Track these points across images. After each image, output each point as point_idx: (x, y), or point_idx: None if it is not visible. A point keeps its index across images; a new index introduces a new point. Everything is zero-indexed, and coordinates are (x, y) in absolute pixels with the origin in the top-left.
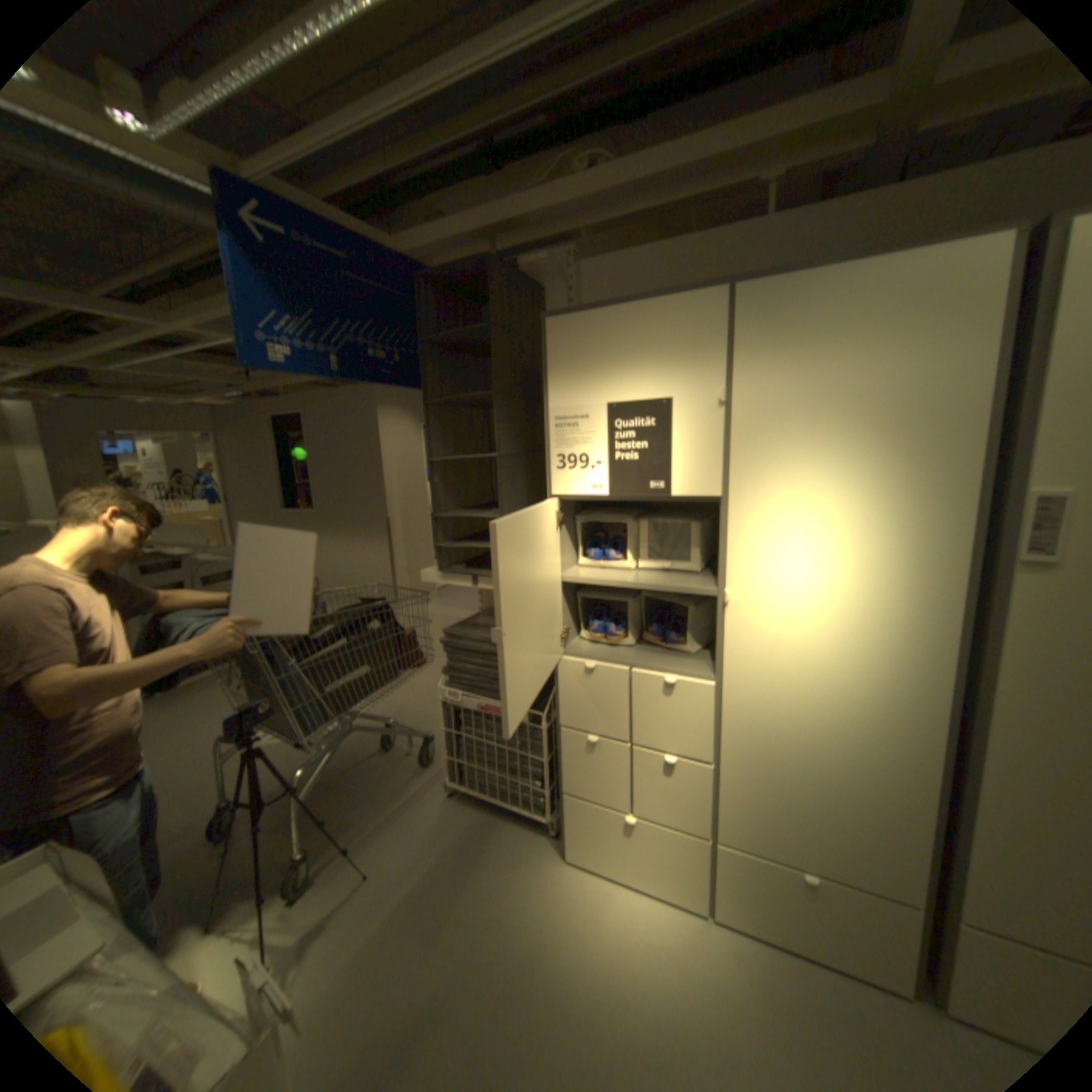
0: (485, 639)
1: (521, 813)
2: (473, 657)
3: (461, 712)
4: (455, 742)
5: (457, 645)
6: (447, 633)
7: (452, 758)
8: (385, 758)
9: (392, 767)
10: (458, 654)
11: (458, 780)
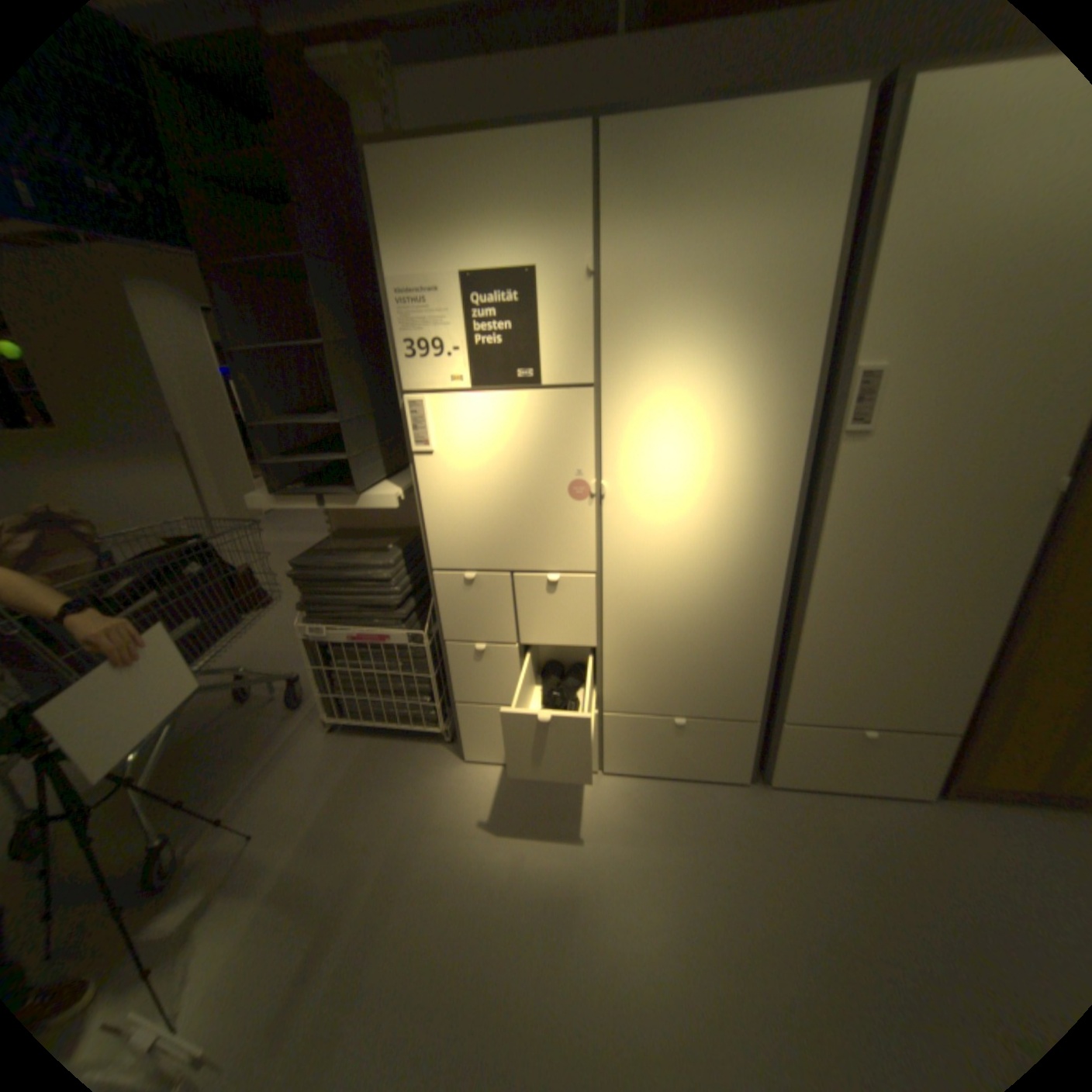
0: (345, 565)
1: (414, 729)
2: (333, 587)
3: (329, 646)
4: (327, 678)
5: (311, 577)
6: (295, 564)
7: (327, 694)
8: (244, 710)
9: (254, 717)
10: (314, 586)
11: (338, 714)
